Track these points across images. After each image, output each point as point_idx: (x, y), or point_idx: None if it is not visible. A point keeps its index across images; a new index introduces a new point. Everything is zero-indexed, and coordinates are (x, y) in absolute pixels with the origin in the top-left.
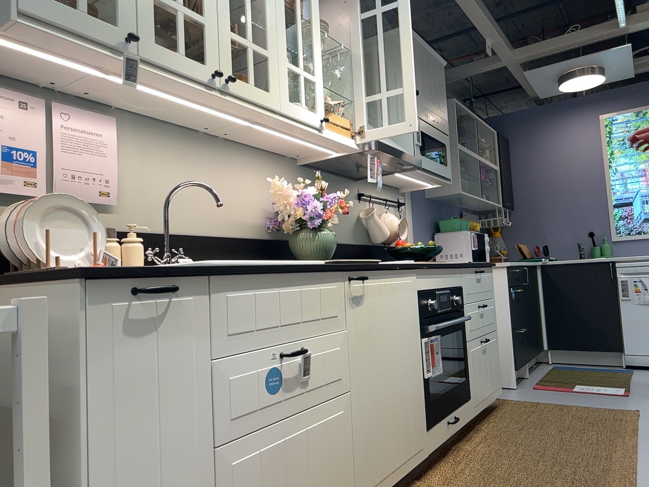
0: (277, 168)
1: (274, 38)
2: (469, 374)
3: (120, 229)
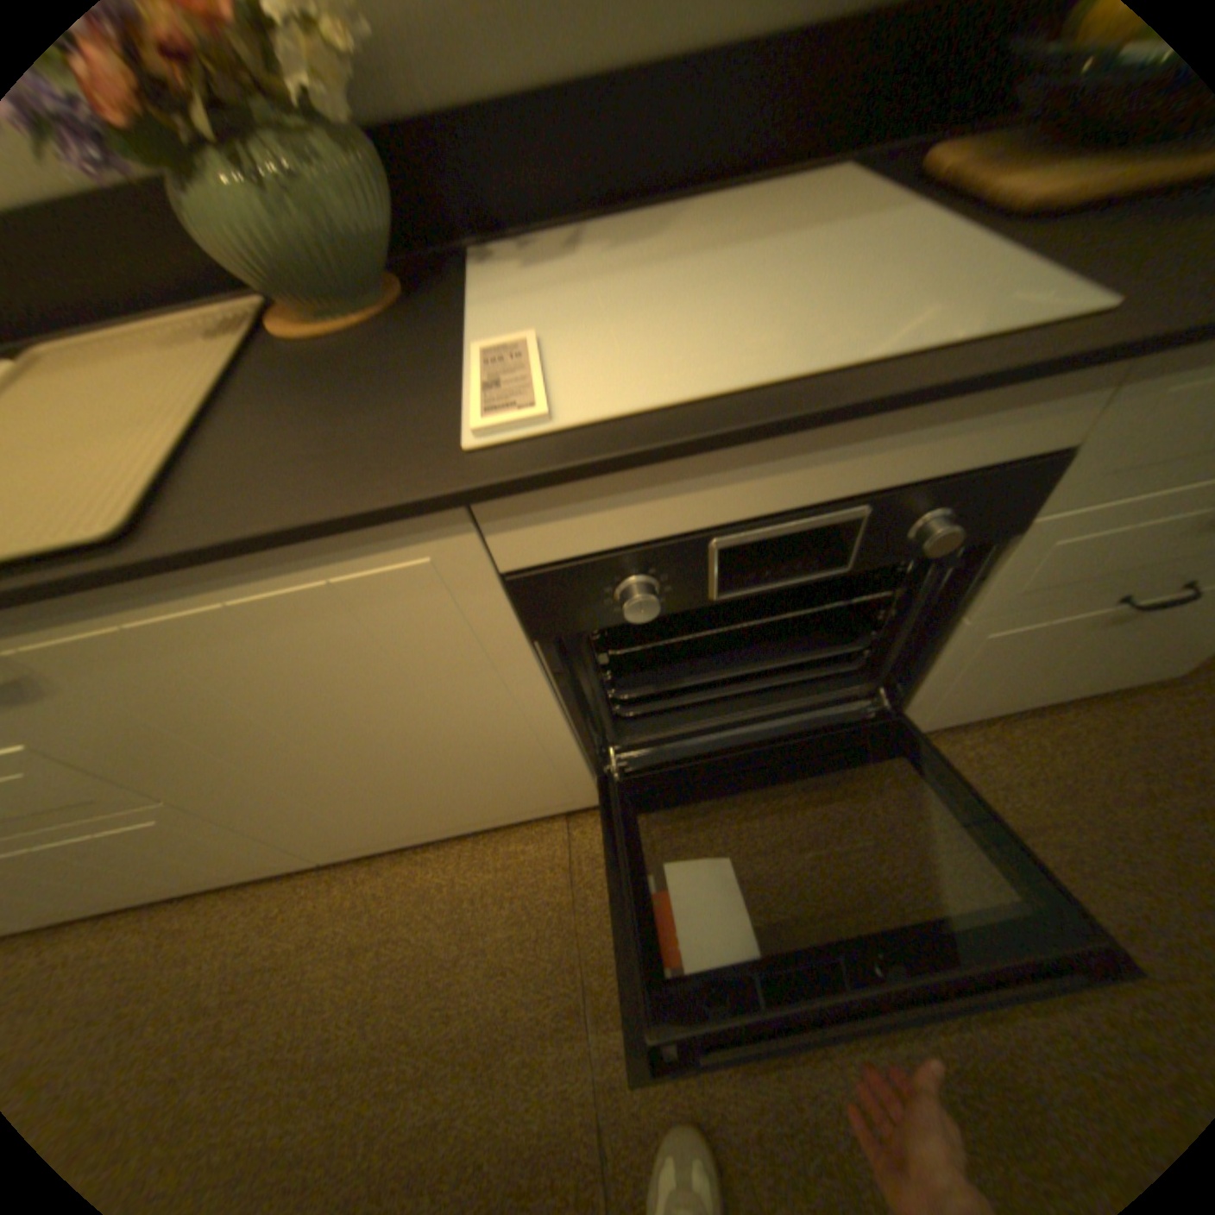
0: None
1: None
2: (931, 683)
3: None
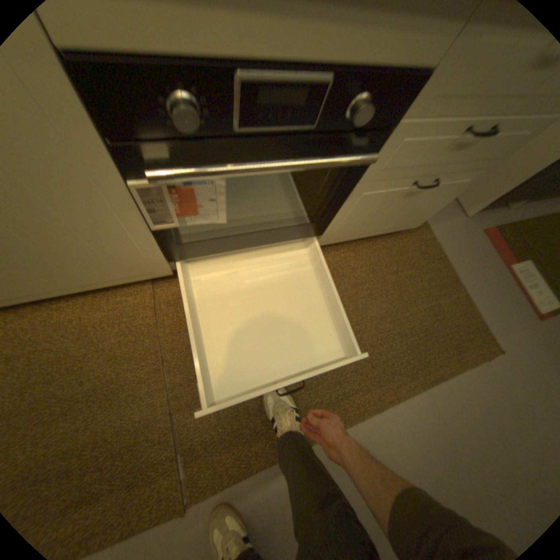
0: None
1: None
2: (336, 216)
3: None
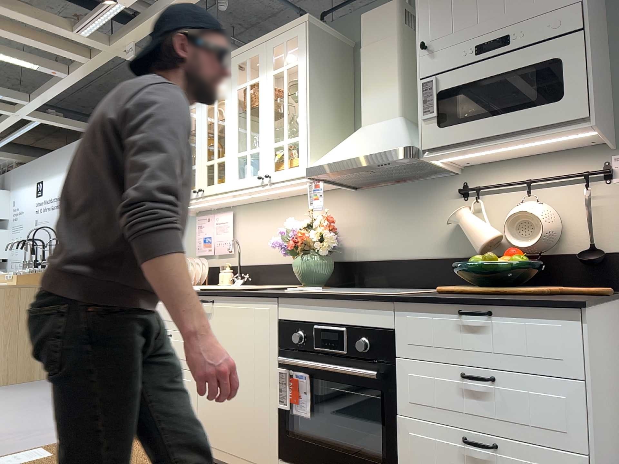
0: (331, 201)
1: (228, 144)
2: None
3: (236, 264)
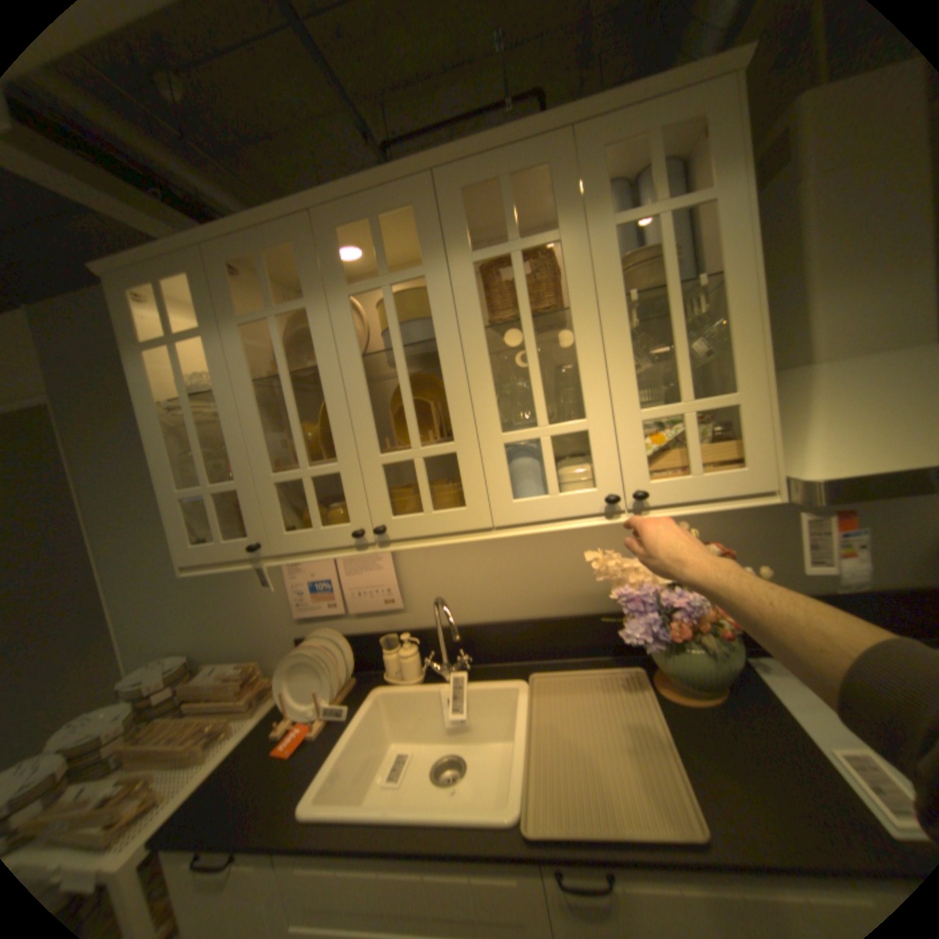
0: None
1: (464, 411)
2: None
3: (415, 626)
